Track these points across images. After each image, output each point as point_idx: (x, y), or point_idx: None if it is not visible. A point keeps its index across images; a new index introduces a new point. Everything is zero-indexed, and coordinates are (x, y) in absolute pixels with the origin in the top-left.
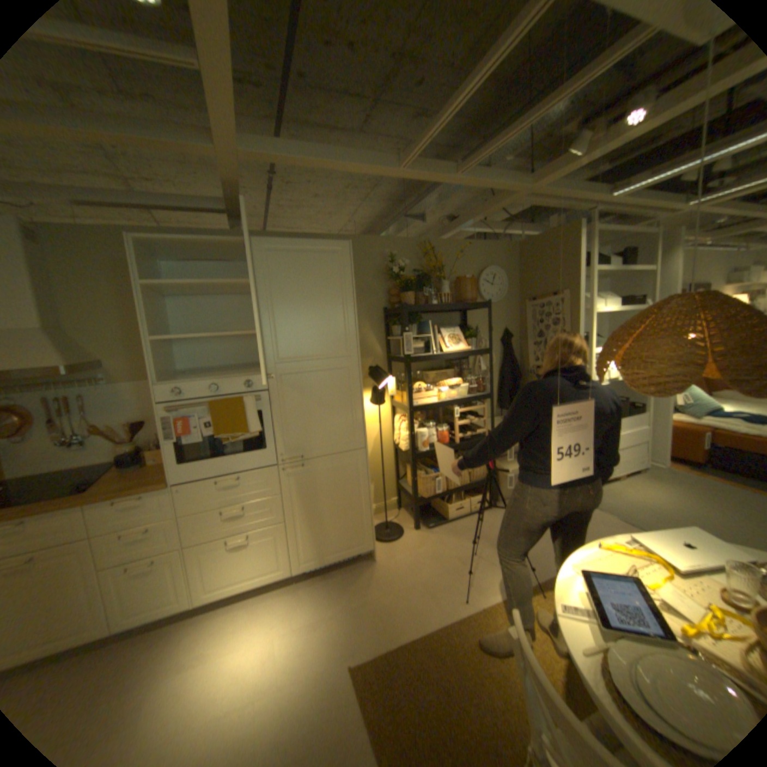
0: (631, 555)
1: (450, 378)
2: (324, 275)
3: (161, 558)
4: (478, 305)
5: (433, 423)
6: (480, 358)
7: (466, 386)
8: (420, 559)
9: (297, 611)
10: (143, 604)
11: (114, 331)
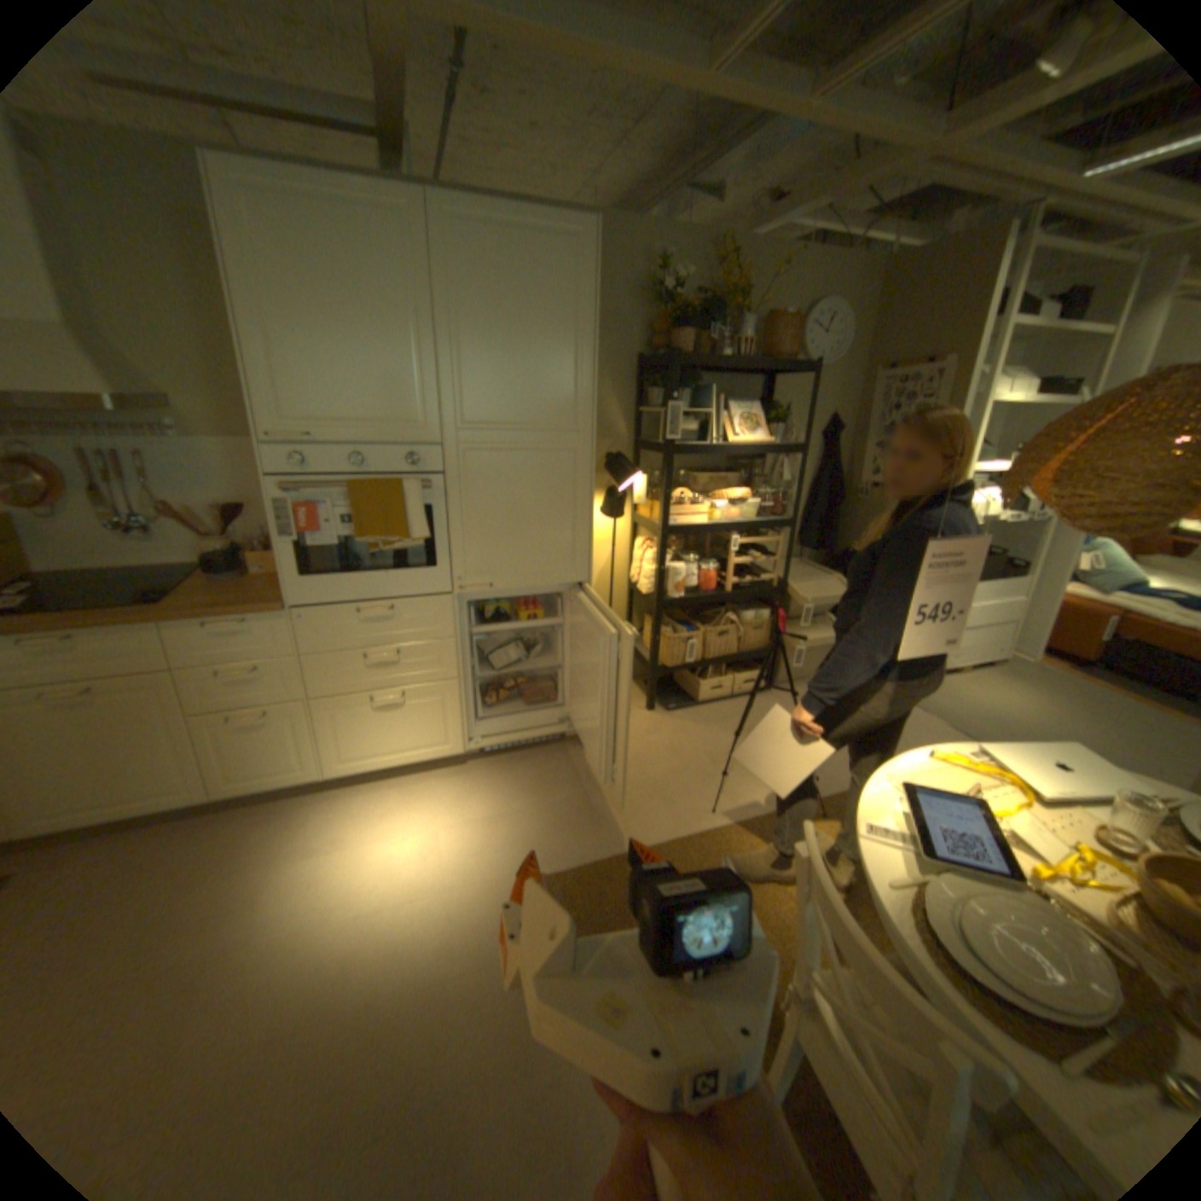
0: (976, 771)
1: (732, 488)
2: (549, 279)
3: (279, 709)
4: (799, 367)
5: (695, 557)
6: (784, 460)
7: (757, 503)
8: (651, 749)
9: (473, 798)
10: (255, 767)
11: (189, 346)
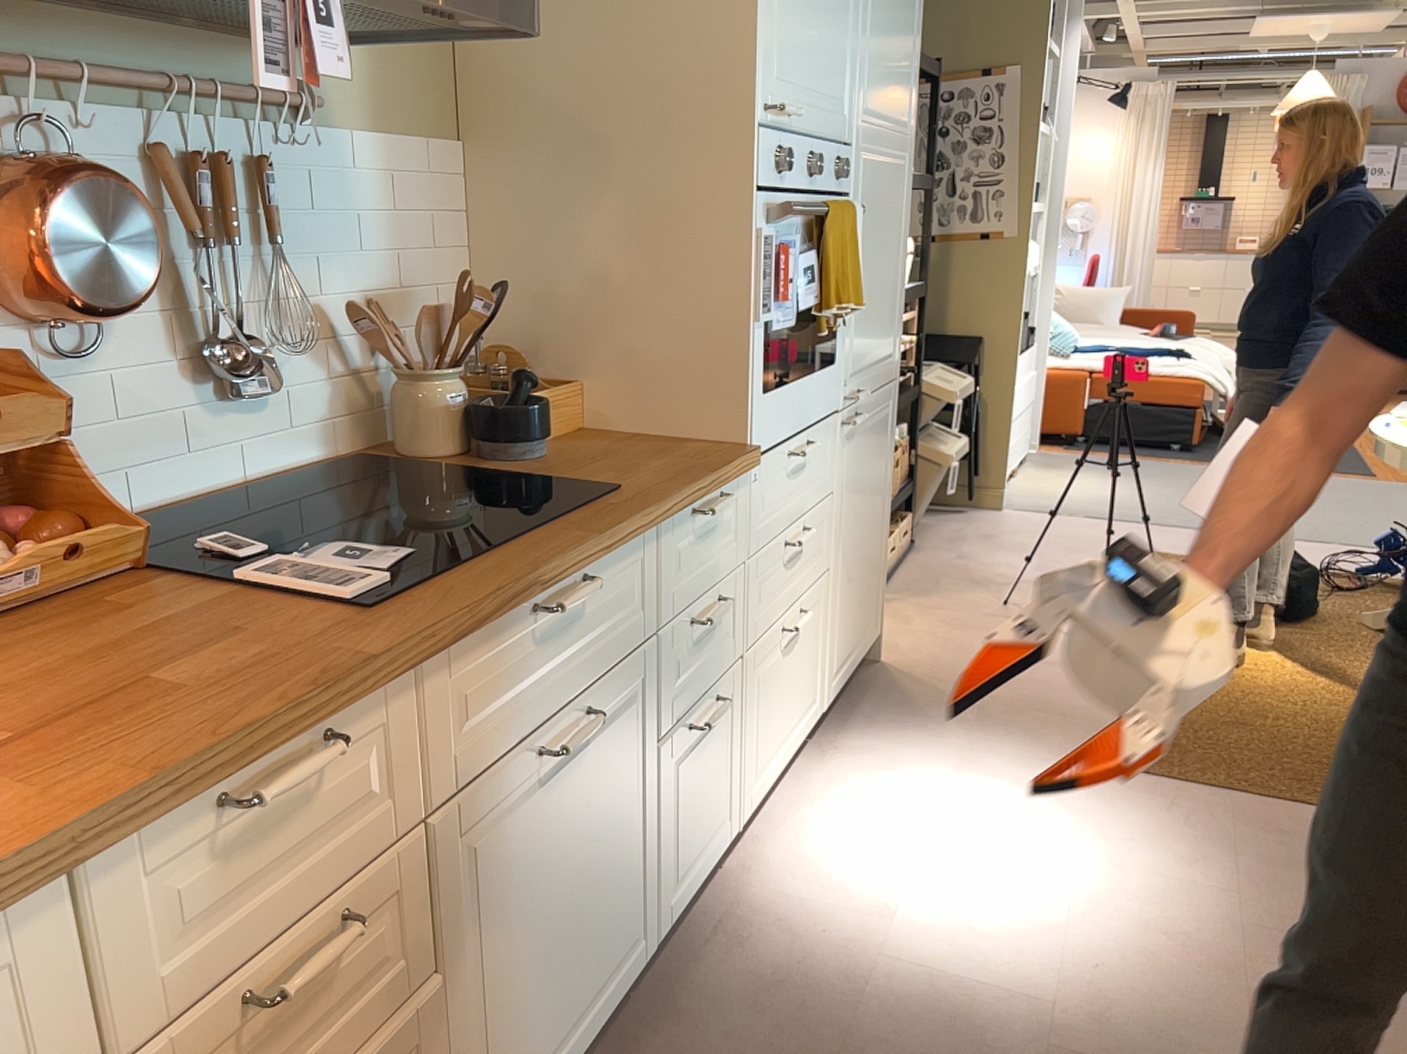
0: None
1: None
2: None
3: (725, 684)
4: None
5: None
6: None
7: None
8: (939, 632)
9: (898, 760)
10: (698, 832)
11: None
